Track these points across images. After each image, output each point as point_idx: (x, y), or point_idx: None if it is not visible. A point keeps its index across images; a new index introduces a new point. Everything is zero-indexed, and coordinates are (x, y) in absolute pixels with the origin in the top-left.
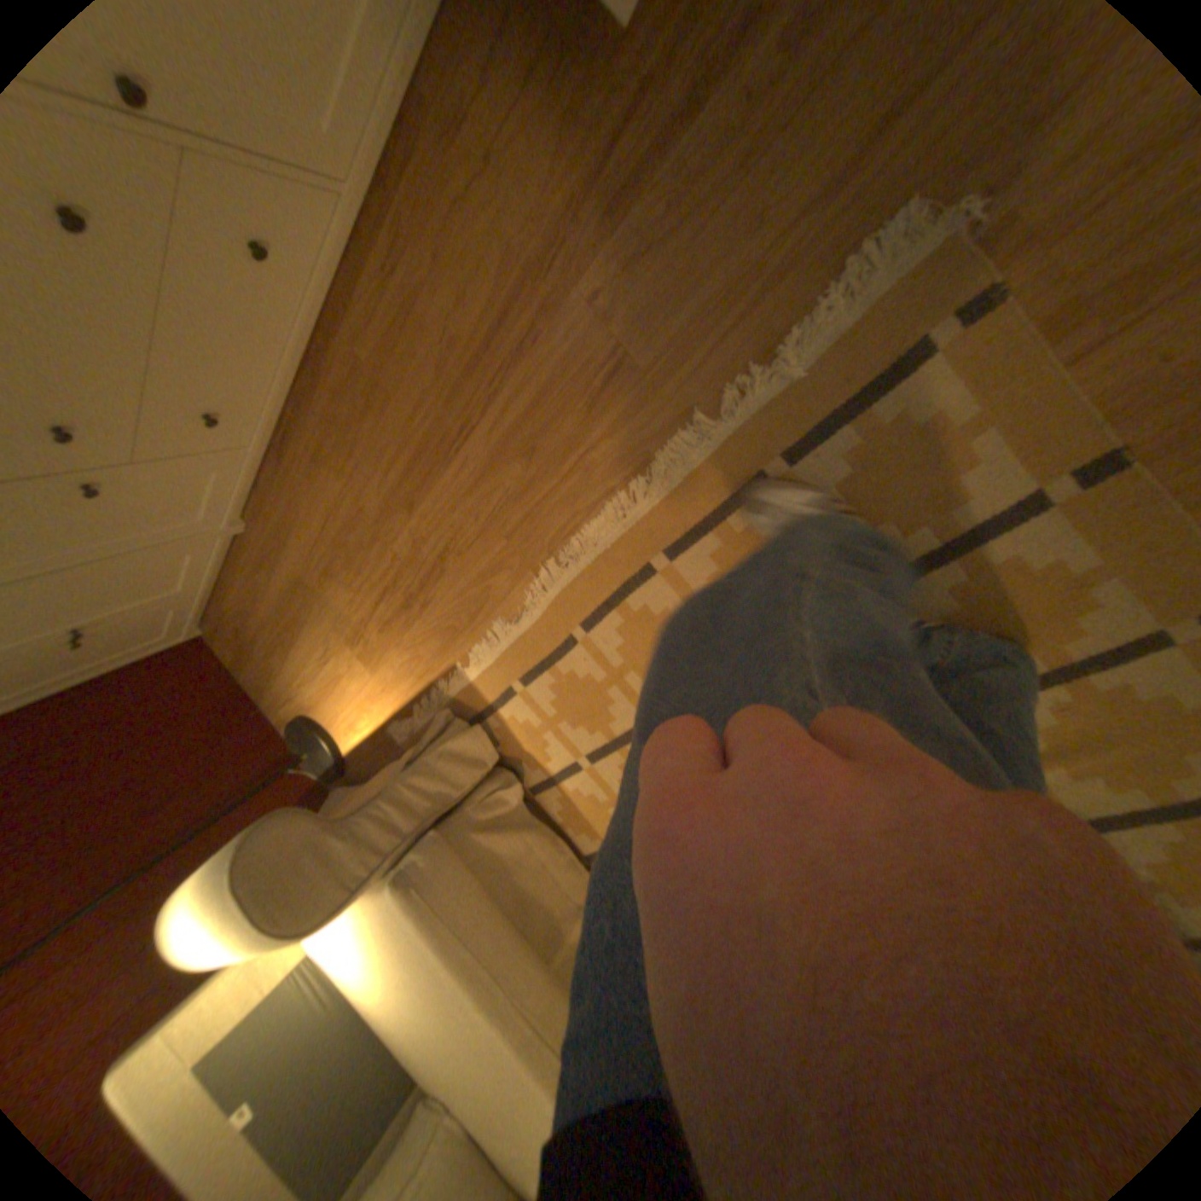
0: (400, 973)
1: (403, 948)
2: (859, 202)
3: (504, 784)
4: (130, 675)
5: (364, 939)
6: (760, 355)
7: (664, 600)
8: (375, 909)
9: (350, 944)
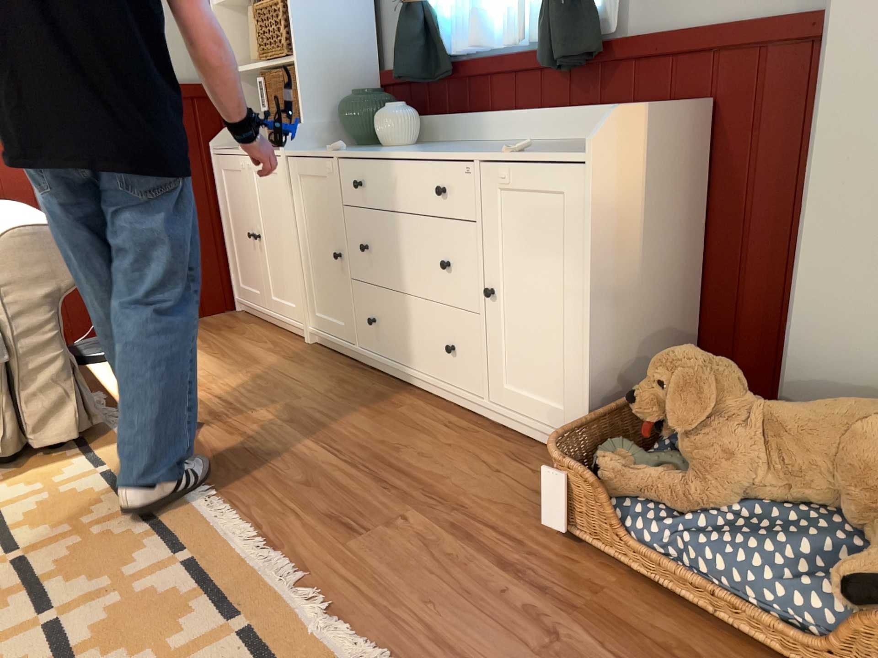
0: None
1: None
2: None
3: (3, 444)
4: (216, 263)
5: None
6: (330, 611)
7: (140, 562)
8: None
9: None
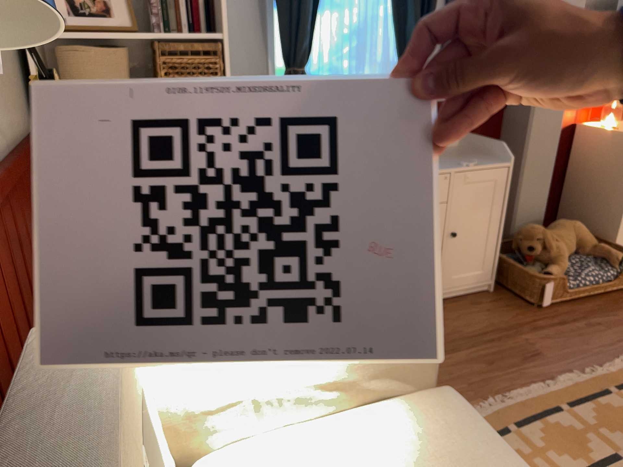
0: (430, 453)
1: (453, 425)
2: (619, 351)
3: None
4: None
5: (387, 430)
6: (598, 367)
7: (571, 425)
8: (428, 401)
9: (349, 444)
